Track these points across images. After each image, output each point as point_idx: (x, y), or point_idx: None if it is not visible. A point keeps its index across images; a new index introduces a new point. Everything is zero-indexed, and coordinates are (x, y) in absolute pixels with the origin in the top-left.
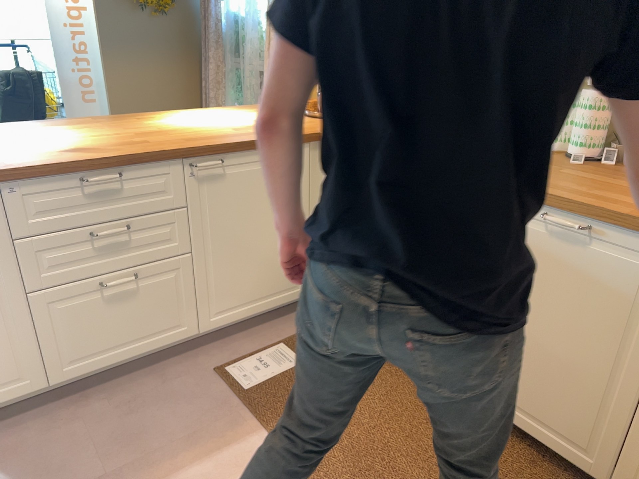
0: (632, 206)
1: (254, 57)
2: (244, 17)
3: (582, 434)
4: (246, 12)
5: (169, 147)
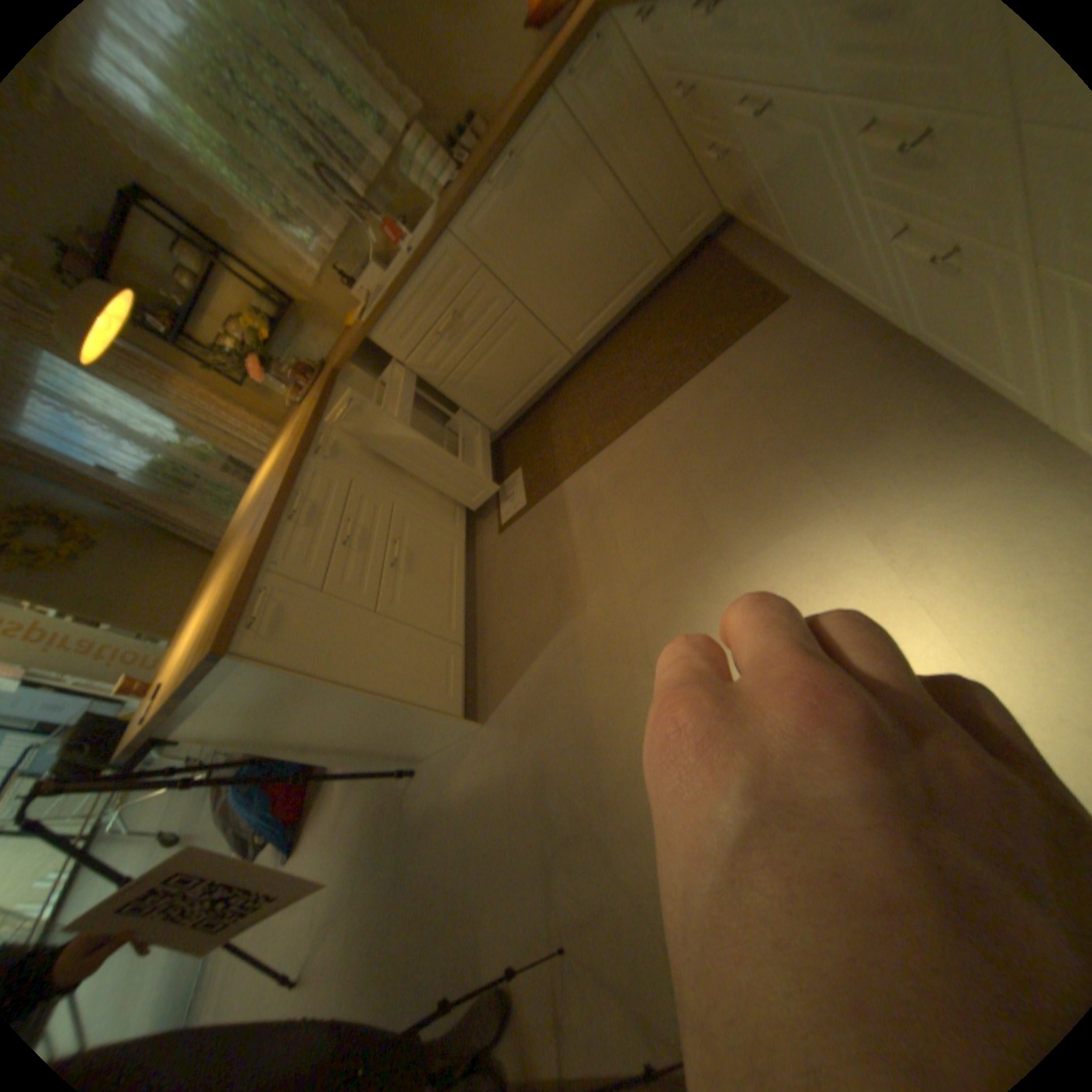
0: (508, 117)
1: (204, 463)
2: (151, 457)
3: (638, 256)
4: (147, 451)
5: (292, 456)
